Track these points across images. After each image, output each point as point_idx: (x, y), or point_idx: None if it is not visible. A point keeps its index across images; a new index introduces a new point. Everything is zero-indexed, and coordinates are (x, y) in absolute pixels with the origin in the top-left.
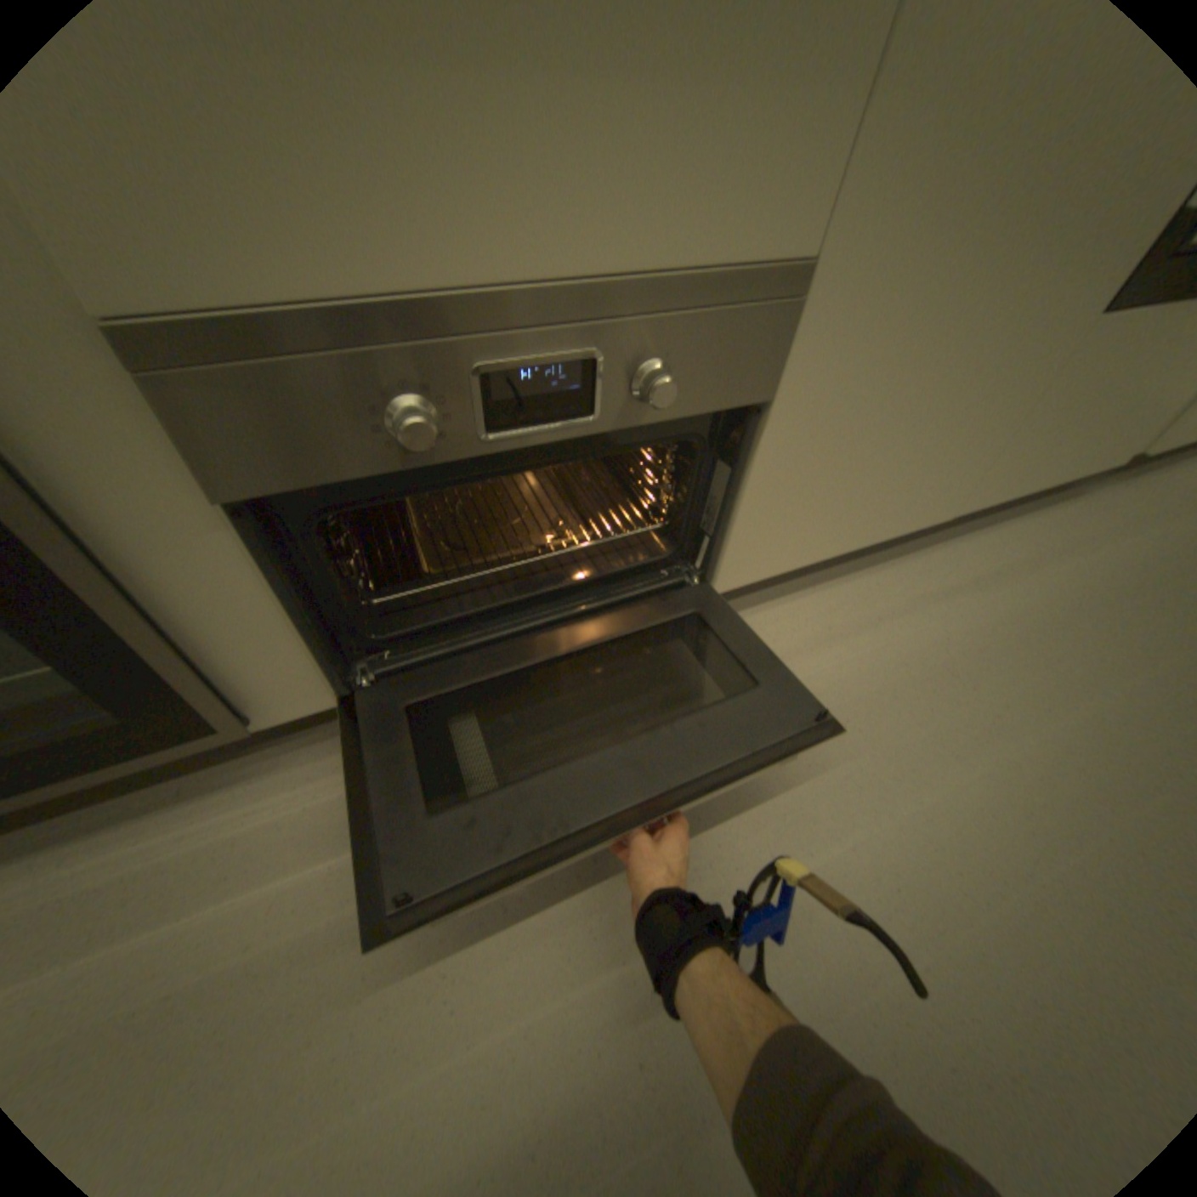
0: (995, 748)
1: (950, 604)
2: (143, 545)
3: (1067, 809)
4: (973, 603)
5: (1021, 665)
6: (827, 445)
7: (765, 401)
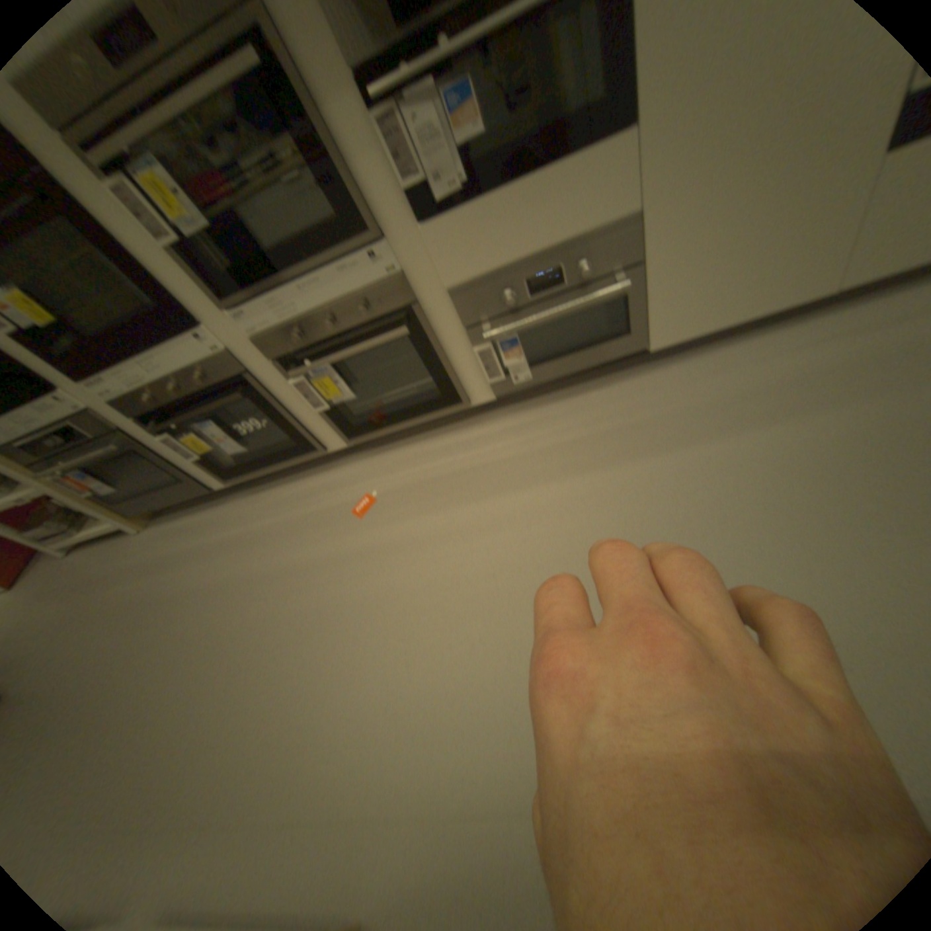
0: (801, 418)
1: (823, 349)
2: (451, 345)
3: (830, 443)
4: (843, 347)
5: (854, 378)
6: (689, 275)
7: (644, 265)
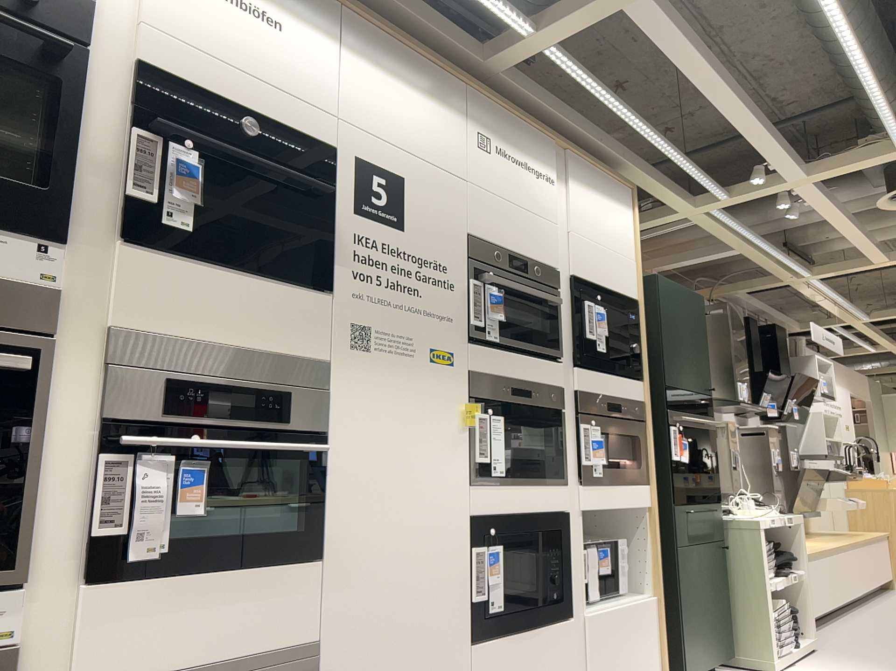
0: None
1: None
2: None
3: None
4: None
5: None
6: None
7: None
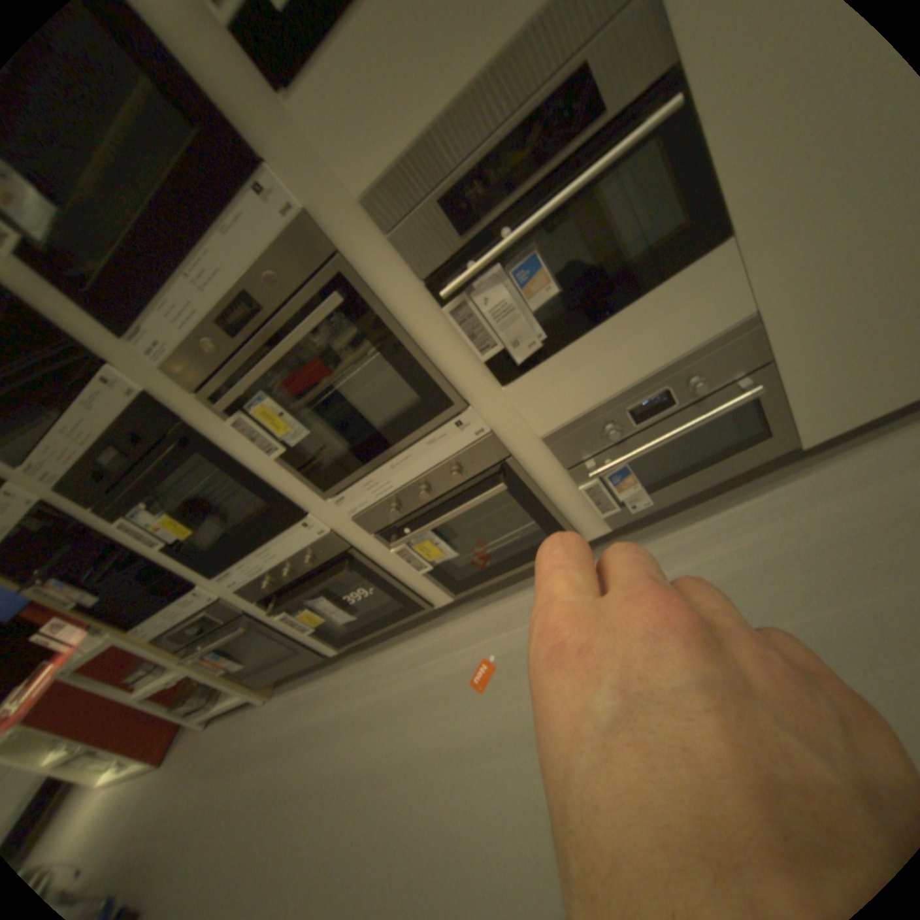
0: None
1: None
2: (552, 486)
3: None
4: None
5: None
6: (839, 359)
7: (773, 363)
